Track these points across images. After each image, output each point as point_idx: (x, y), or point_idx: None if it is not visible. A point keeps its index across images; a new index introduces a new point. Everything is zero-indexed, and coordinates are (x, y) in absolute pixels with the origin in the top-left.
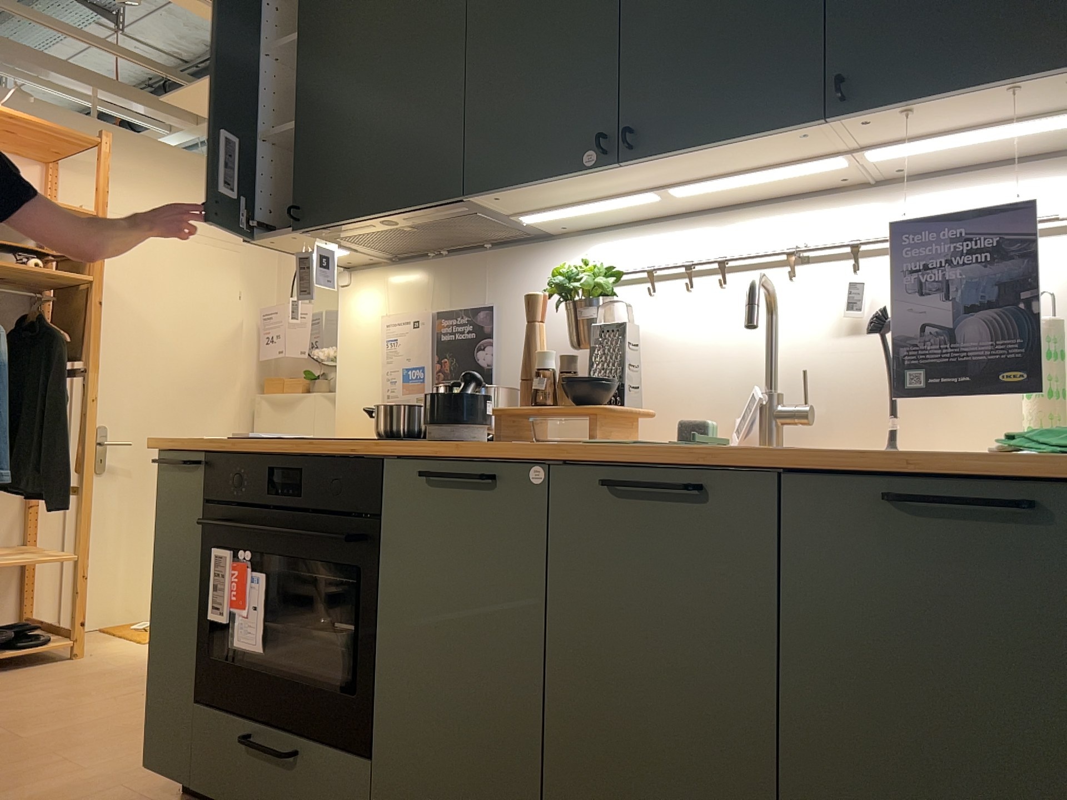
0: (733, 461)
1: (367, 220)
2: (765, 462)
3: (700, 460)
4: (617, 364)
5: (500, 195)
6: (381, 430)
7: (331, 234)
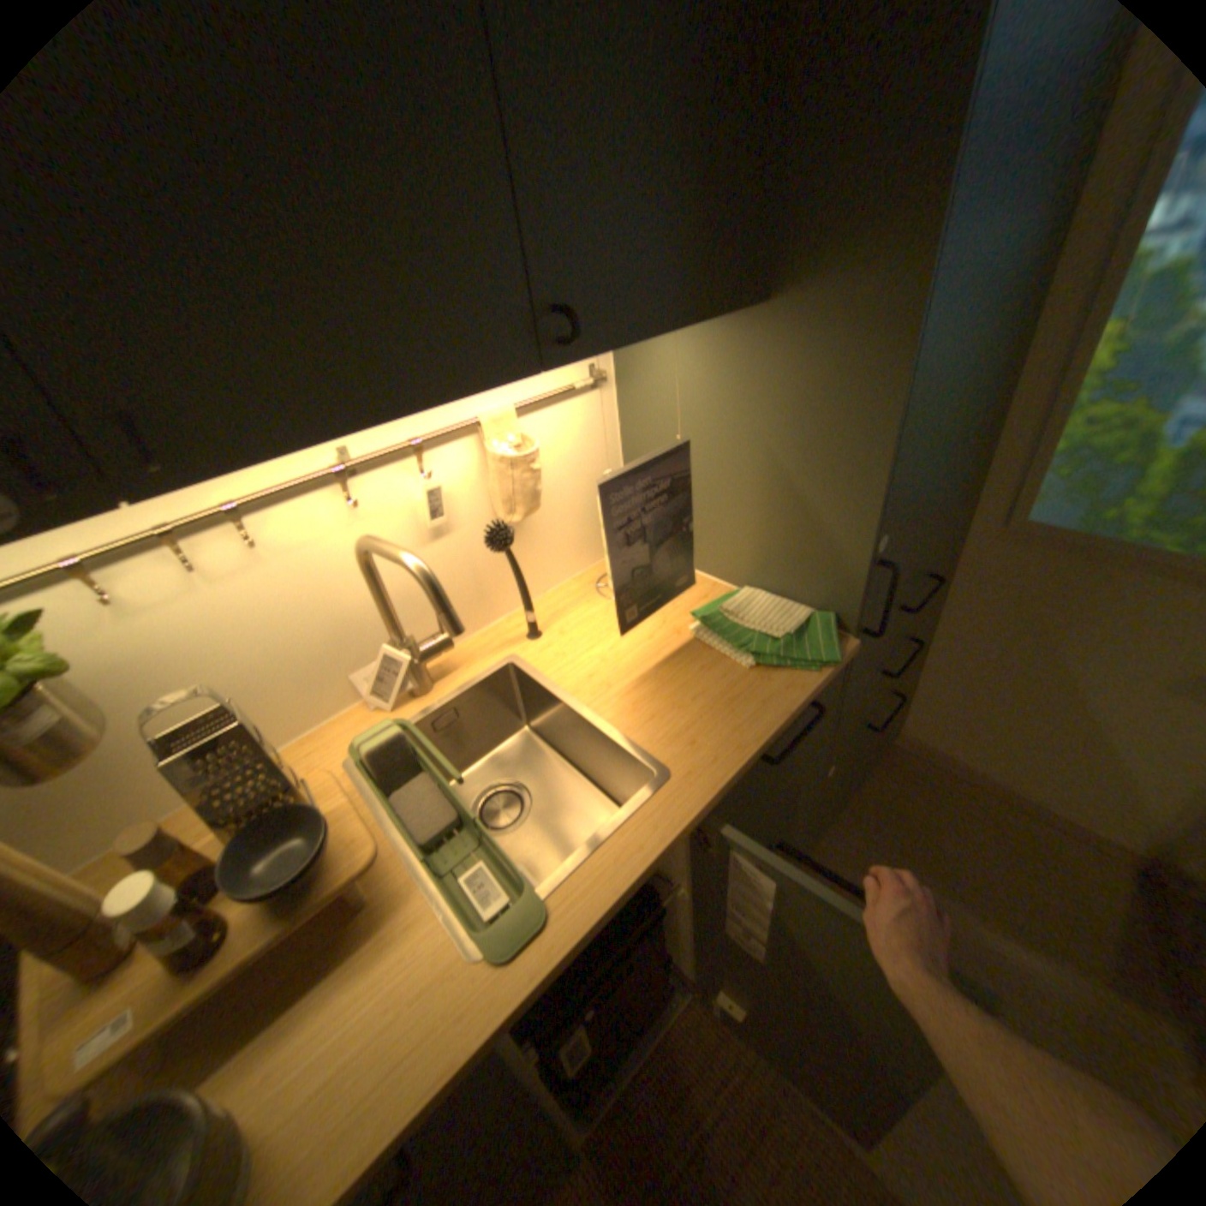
0: (683, 837)
1: None
2: (706, 814)
3: (658, 861)
4: (258, 784)
5: None
6: None
7: None
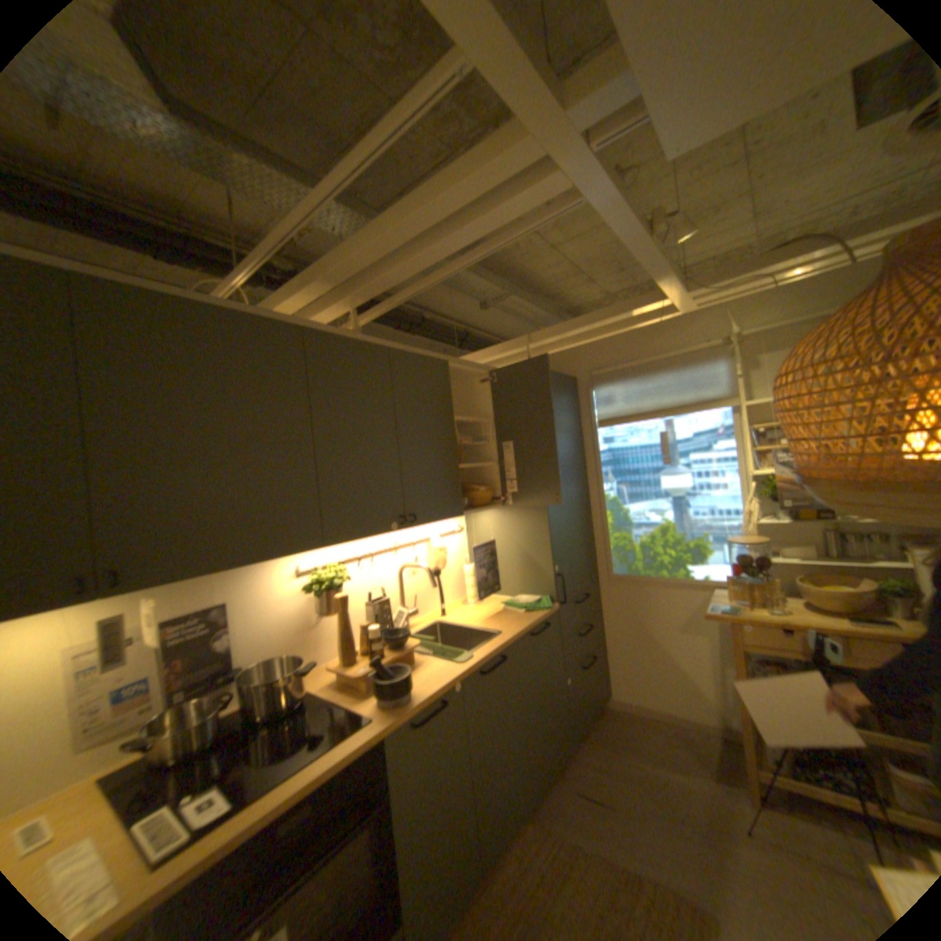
0: (508, 644)
1: (217, 571)
2: (514, 640)
3: (502, 648)
4: (388, 620)
5: (334, 543)
6: (189, 750)
7: (143, 588)
